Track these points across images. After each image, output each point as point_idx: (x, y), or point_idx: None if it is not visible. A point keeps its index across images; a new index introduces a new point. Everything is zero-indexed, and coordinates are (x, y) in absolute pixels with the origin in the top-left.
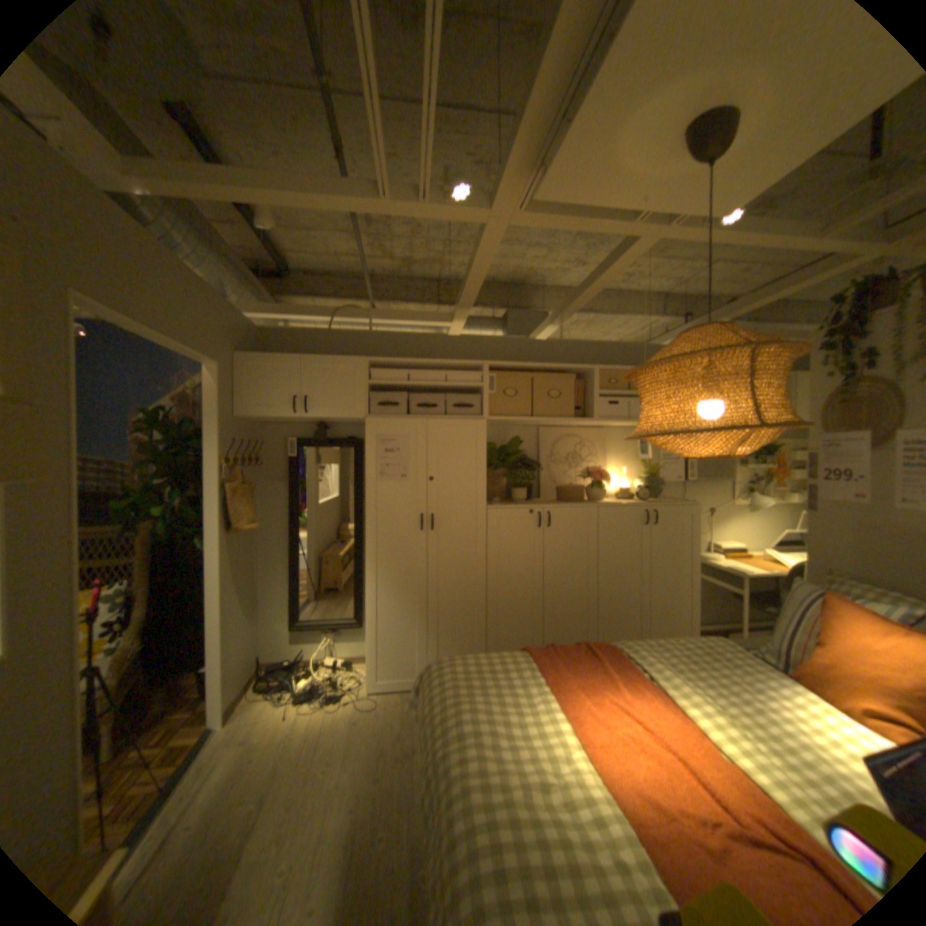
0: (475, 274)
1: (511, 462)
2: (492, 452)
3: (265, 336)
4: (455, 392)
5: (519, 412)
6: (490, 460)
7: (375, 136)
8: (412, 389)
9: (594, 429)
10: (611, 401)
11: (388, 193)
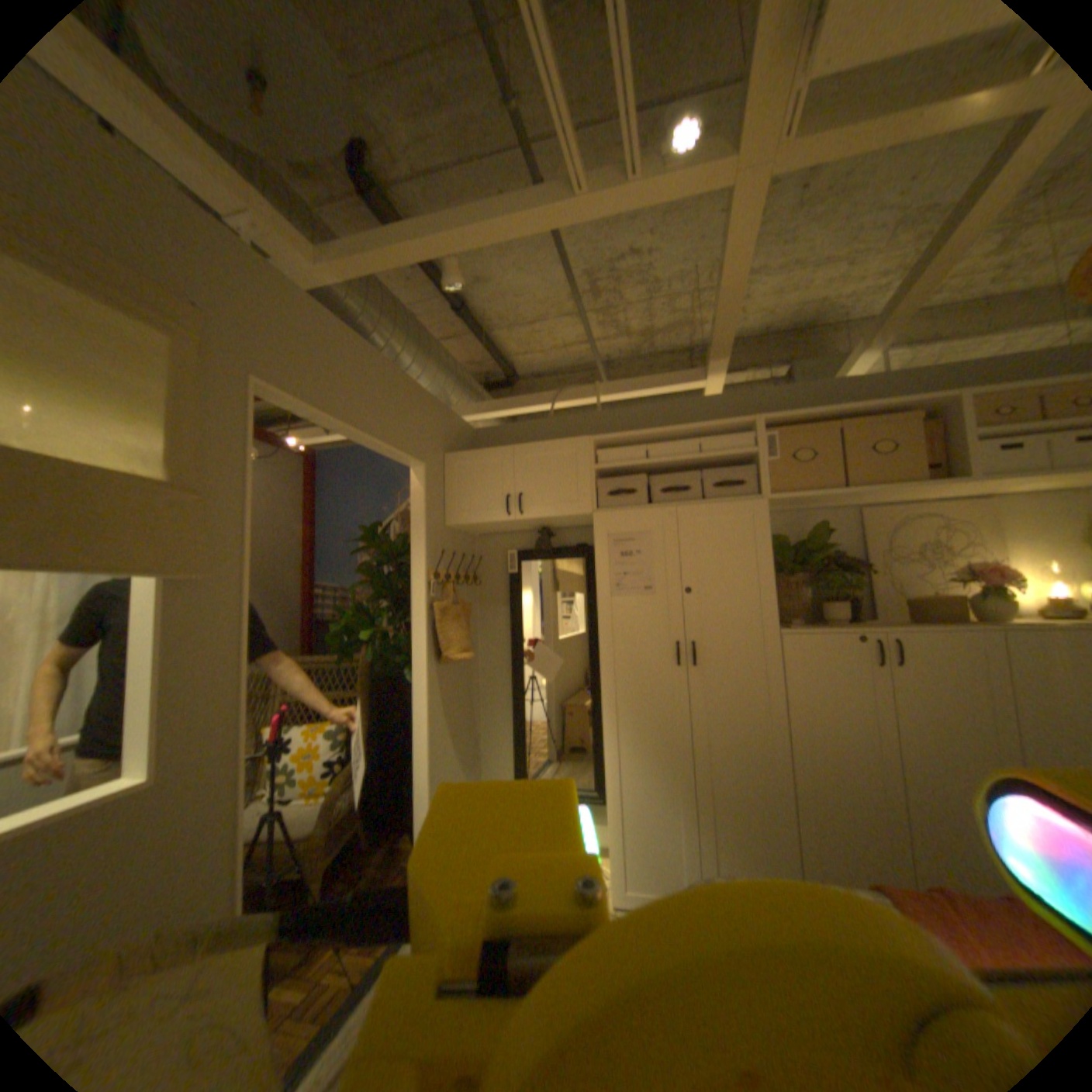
0: (729, 280)
1: (818, 562)
2: (784, 550)
3: (481, 434)
4: (716, 464)
5: (824, 486)
6: (781, 561)
7: (548, 75)
8: (653, 467)
9: (974, 499)
10: (1006, 446)
11: (584, 177)
